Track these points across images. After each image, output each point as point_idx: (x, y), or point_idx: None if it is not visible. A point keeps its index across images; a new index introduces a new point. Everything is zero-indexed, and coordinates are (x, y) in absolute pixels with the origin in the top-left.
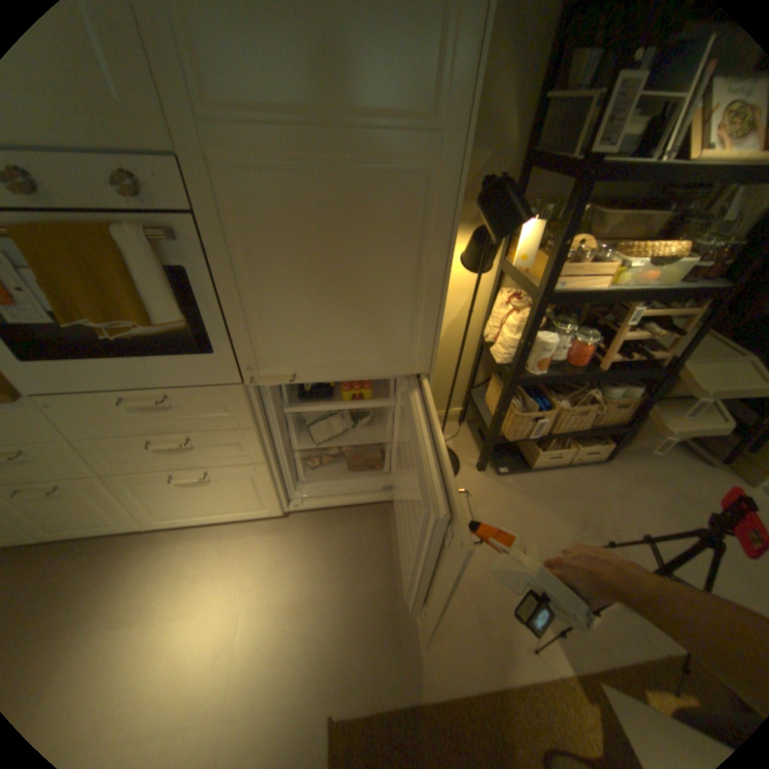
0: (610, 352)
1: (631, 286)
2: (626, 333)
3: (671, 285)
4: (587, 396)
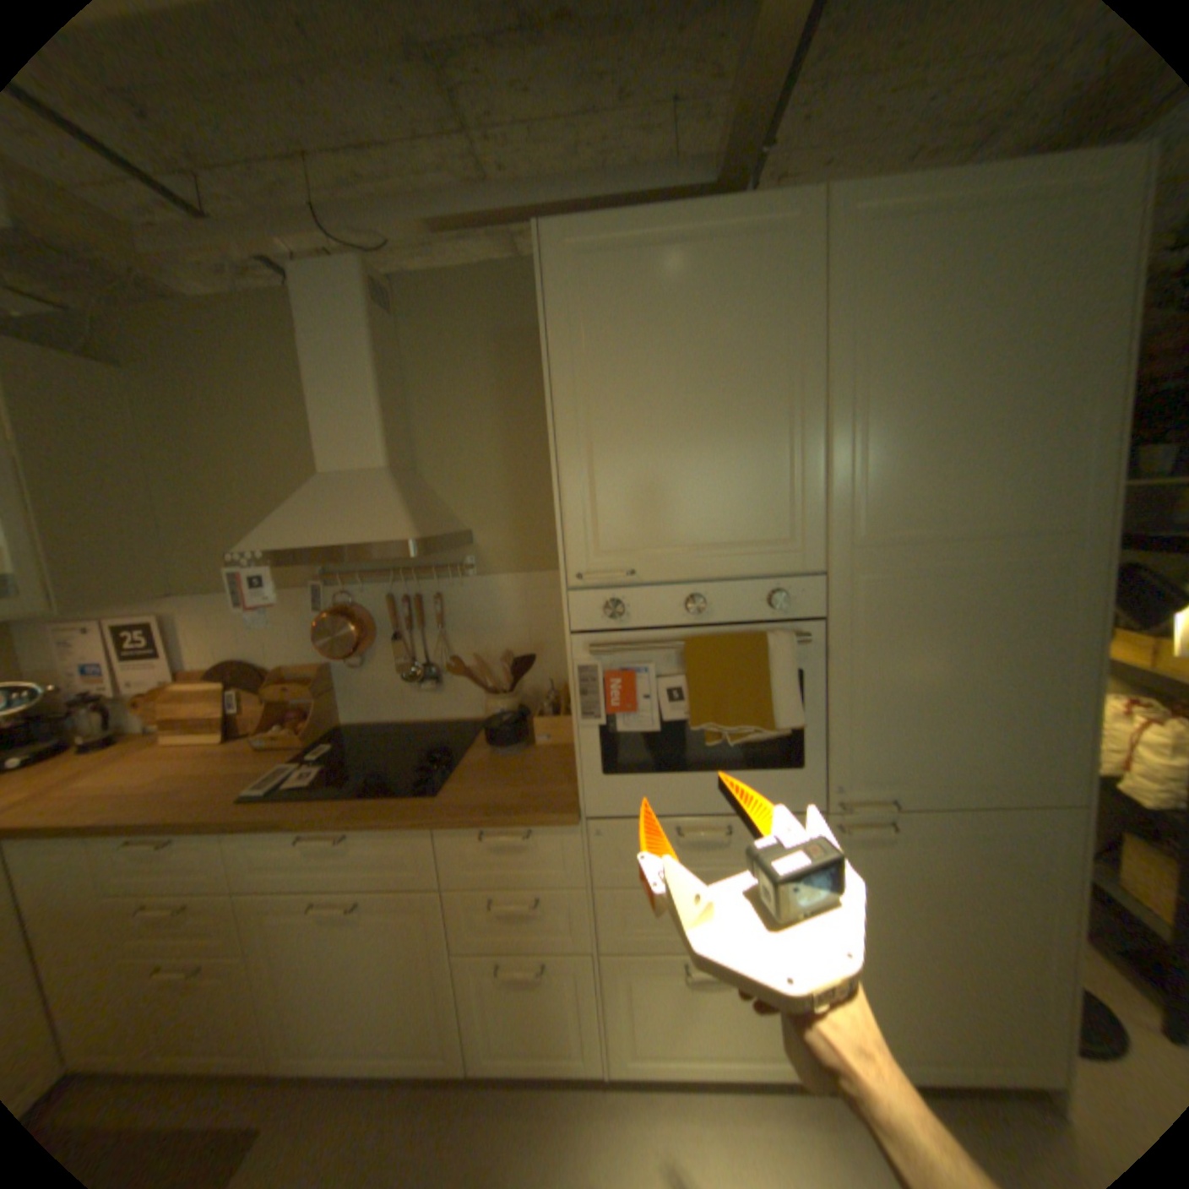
0: None
1: None
2: None
3: None
4: None
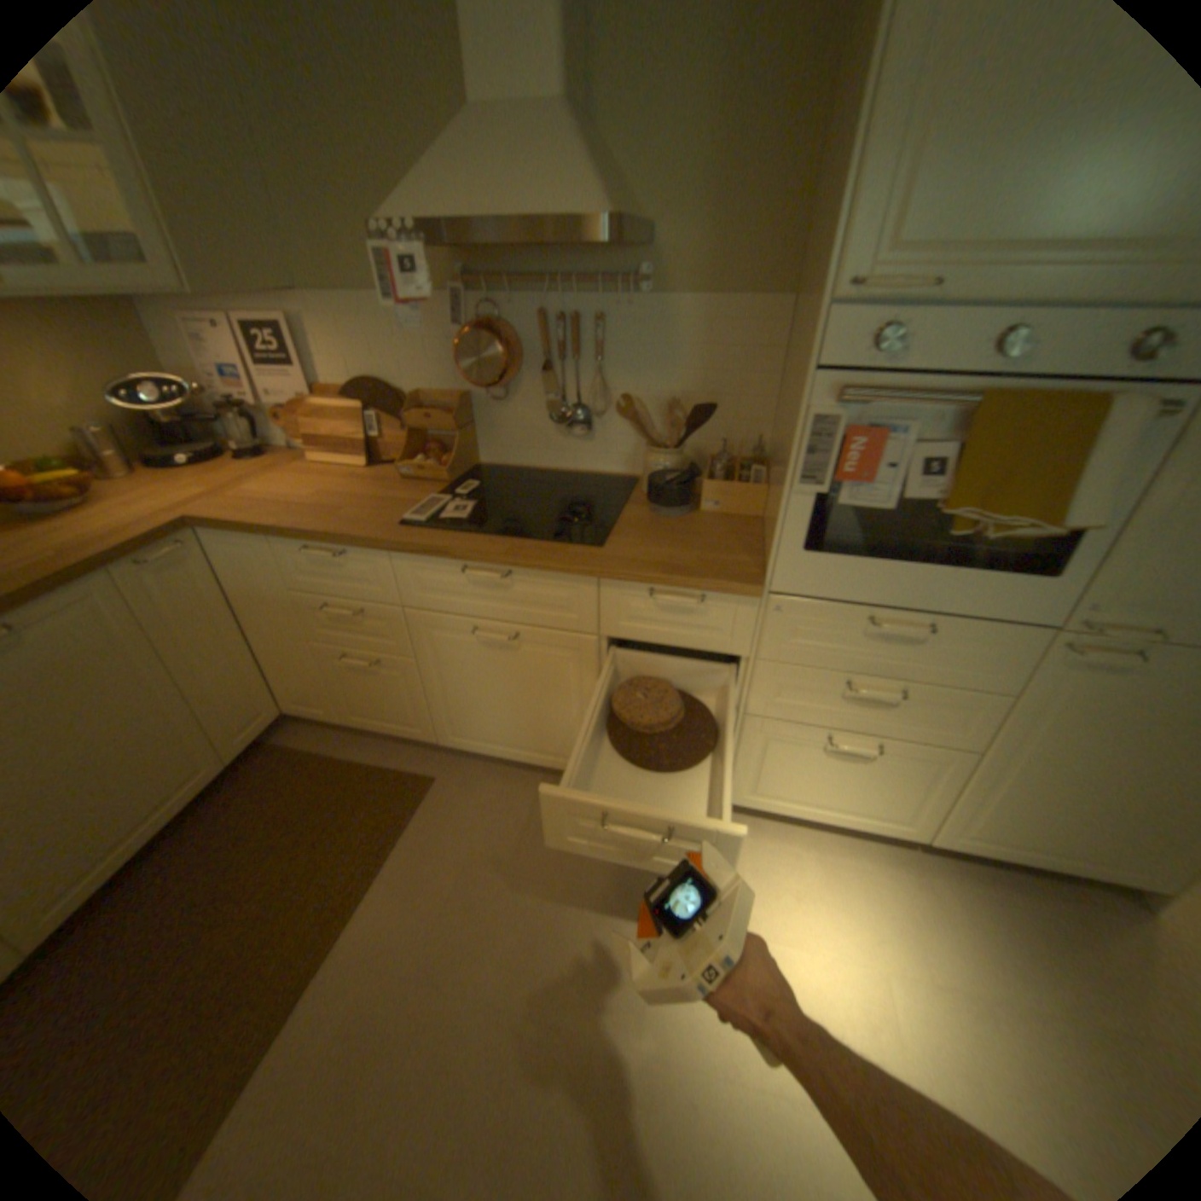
0: None
1: None
2: None
3: None
4: None
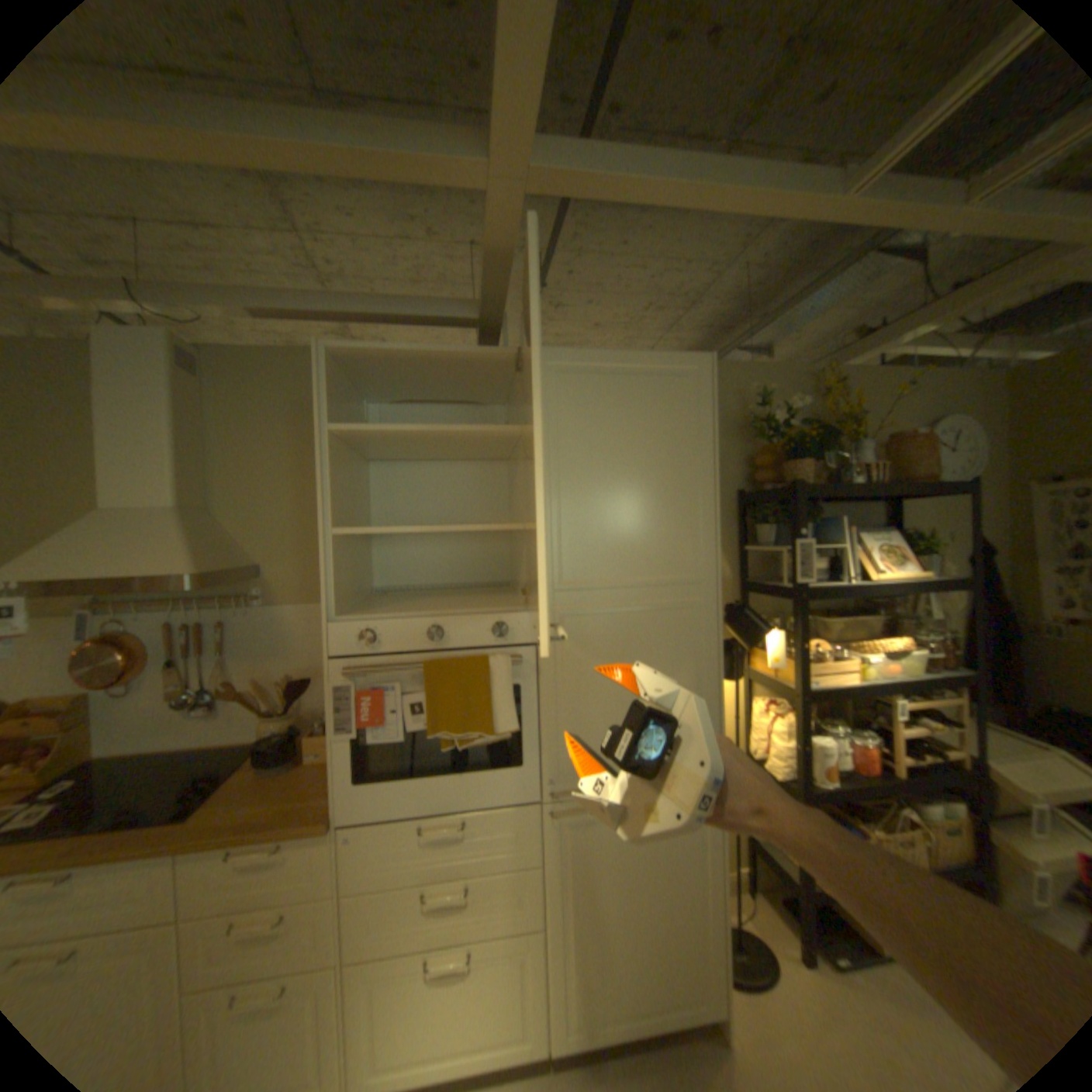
0: (899, 759)
1: (880, 681)
2: (904, 734)
3: (917, 678)
4: (902, 820)
